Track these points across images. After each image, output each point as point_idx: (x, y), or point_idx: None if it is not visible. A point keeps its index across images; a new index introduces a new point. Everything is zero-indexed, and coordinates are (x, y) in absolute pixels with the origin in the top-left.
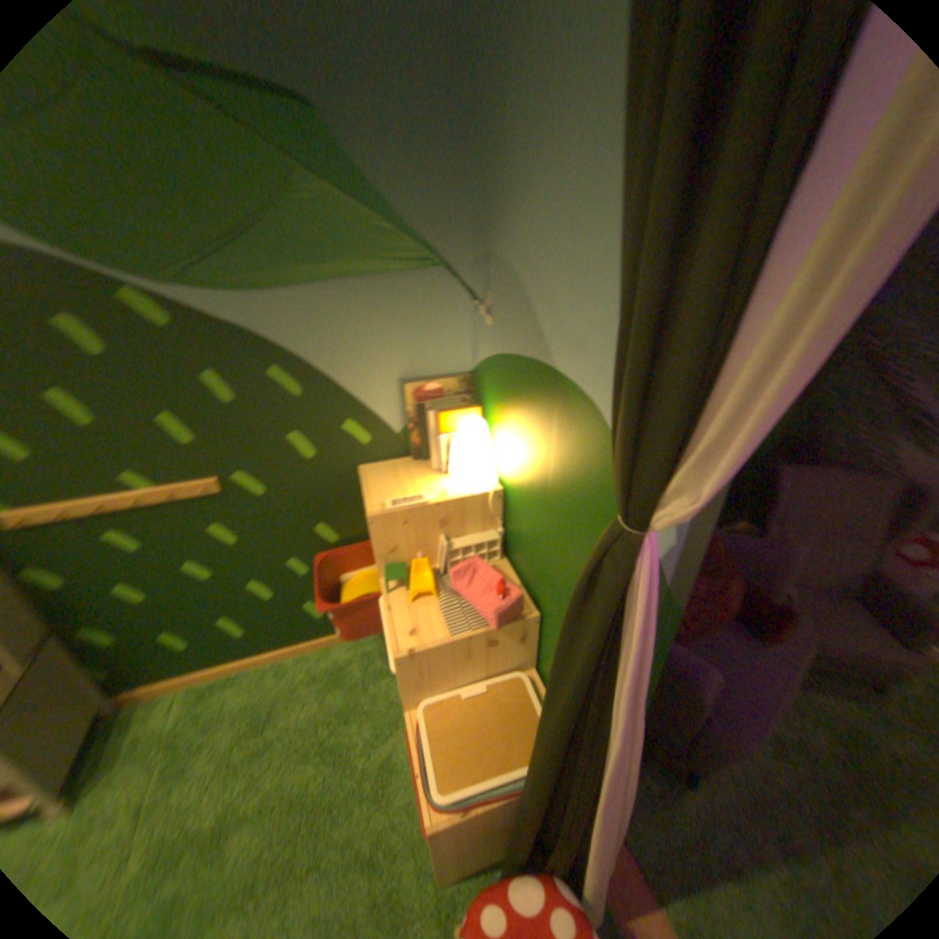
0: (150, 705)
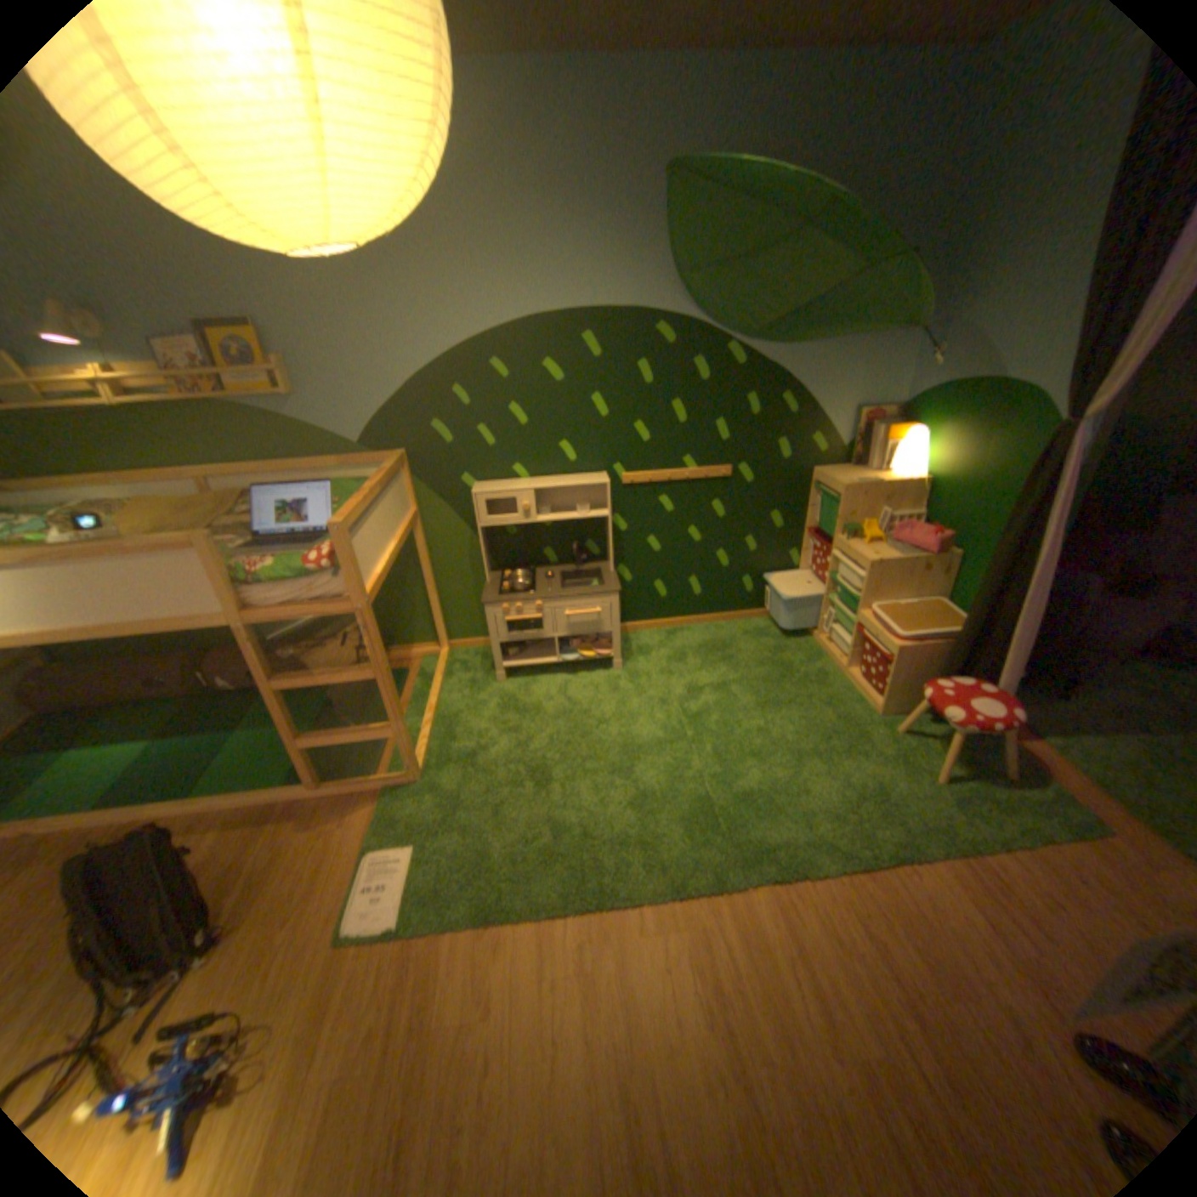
0: (635, 633)
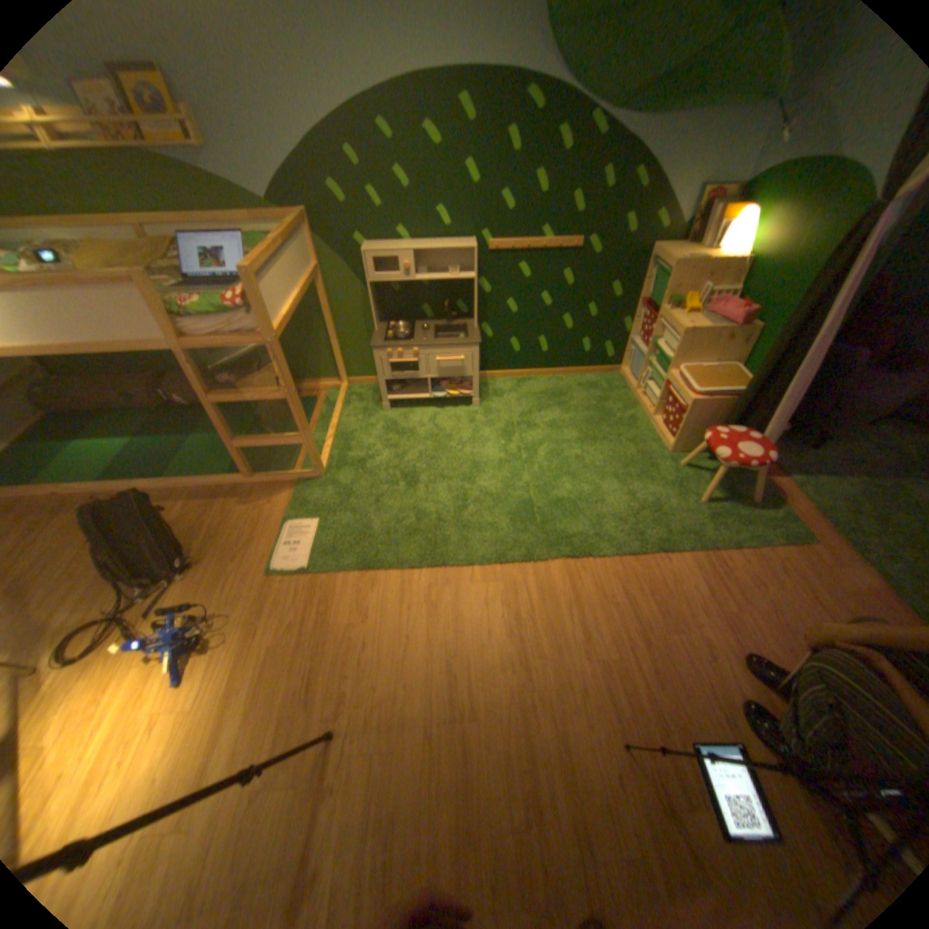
0: (492, 381)
